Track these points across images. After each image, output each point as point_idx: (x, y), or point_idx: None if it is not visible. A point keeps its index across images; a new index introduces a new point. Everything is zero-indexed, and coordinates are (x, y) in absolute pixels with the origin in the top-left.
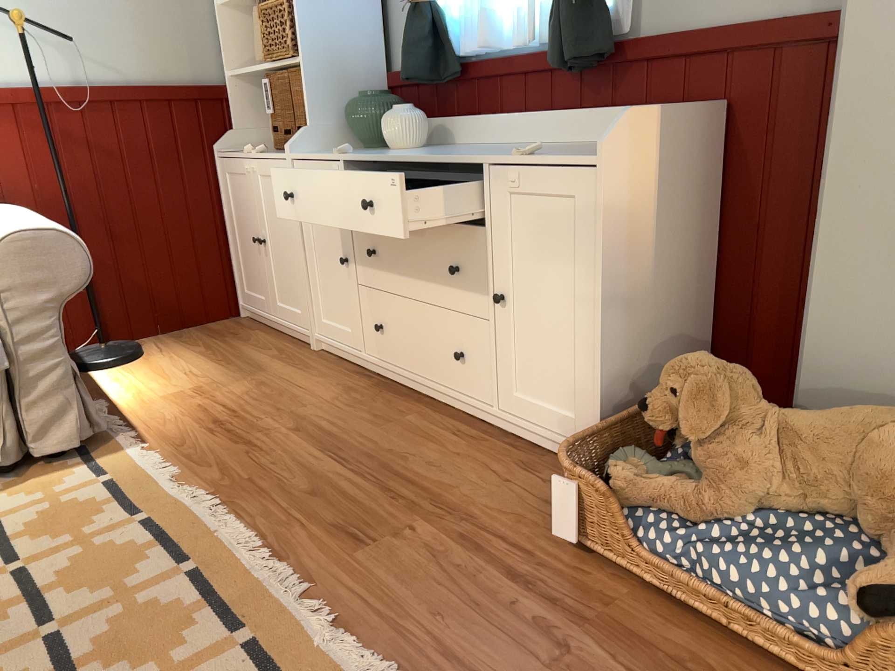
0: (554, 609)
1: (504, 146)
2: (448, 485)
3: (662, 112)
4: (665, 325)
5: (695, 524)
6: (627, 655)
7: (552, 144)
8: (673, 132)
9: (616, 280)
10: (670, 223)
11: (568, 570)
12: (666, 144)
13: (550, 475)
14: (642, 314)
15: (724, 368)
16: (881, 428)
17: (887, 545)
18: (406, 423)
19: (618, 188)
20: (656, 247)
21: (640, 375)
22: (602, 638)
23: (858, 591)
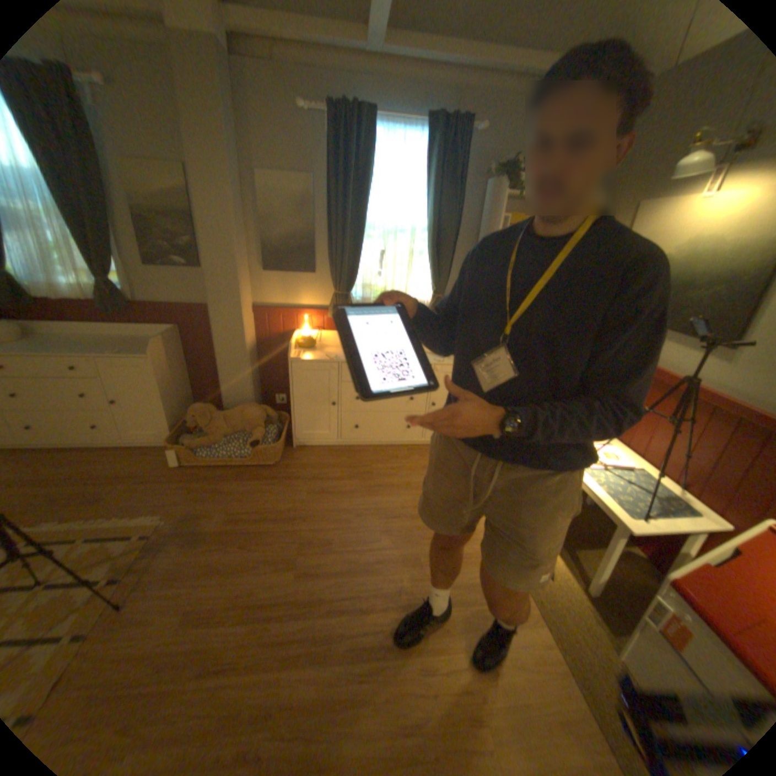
0: (180, 484)
1: (78, 338)
2: (117, 473)
3: (161, 336)
4: (179, 396)
5: (210, 447)
6: (205, 482)
7: (104, 336)
8: (166, 340)
9: (162, 389)
10: (172, 366)
11: (178, 474)
12: (161, 340)
13: (154, 454)
14: (171, 396)
15: (205, 406)
16: (244, 410)
17: (252, 434)
18: (72, 462)
19: (156, 363)
20: (170, 375)
21: (176, 413)
22: (197, 483)
23: (249, 444)
